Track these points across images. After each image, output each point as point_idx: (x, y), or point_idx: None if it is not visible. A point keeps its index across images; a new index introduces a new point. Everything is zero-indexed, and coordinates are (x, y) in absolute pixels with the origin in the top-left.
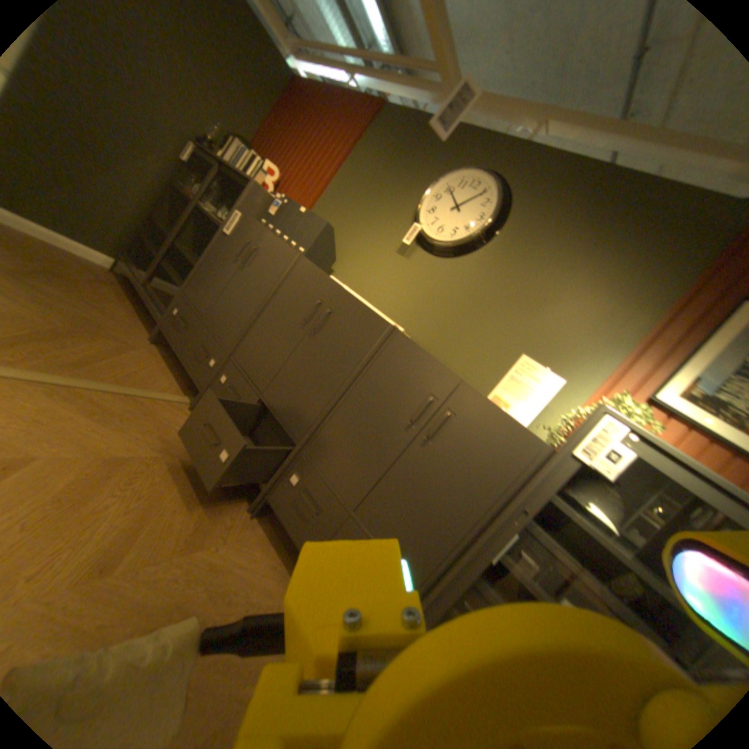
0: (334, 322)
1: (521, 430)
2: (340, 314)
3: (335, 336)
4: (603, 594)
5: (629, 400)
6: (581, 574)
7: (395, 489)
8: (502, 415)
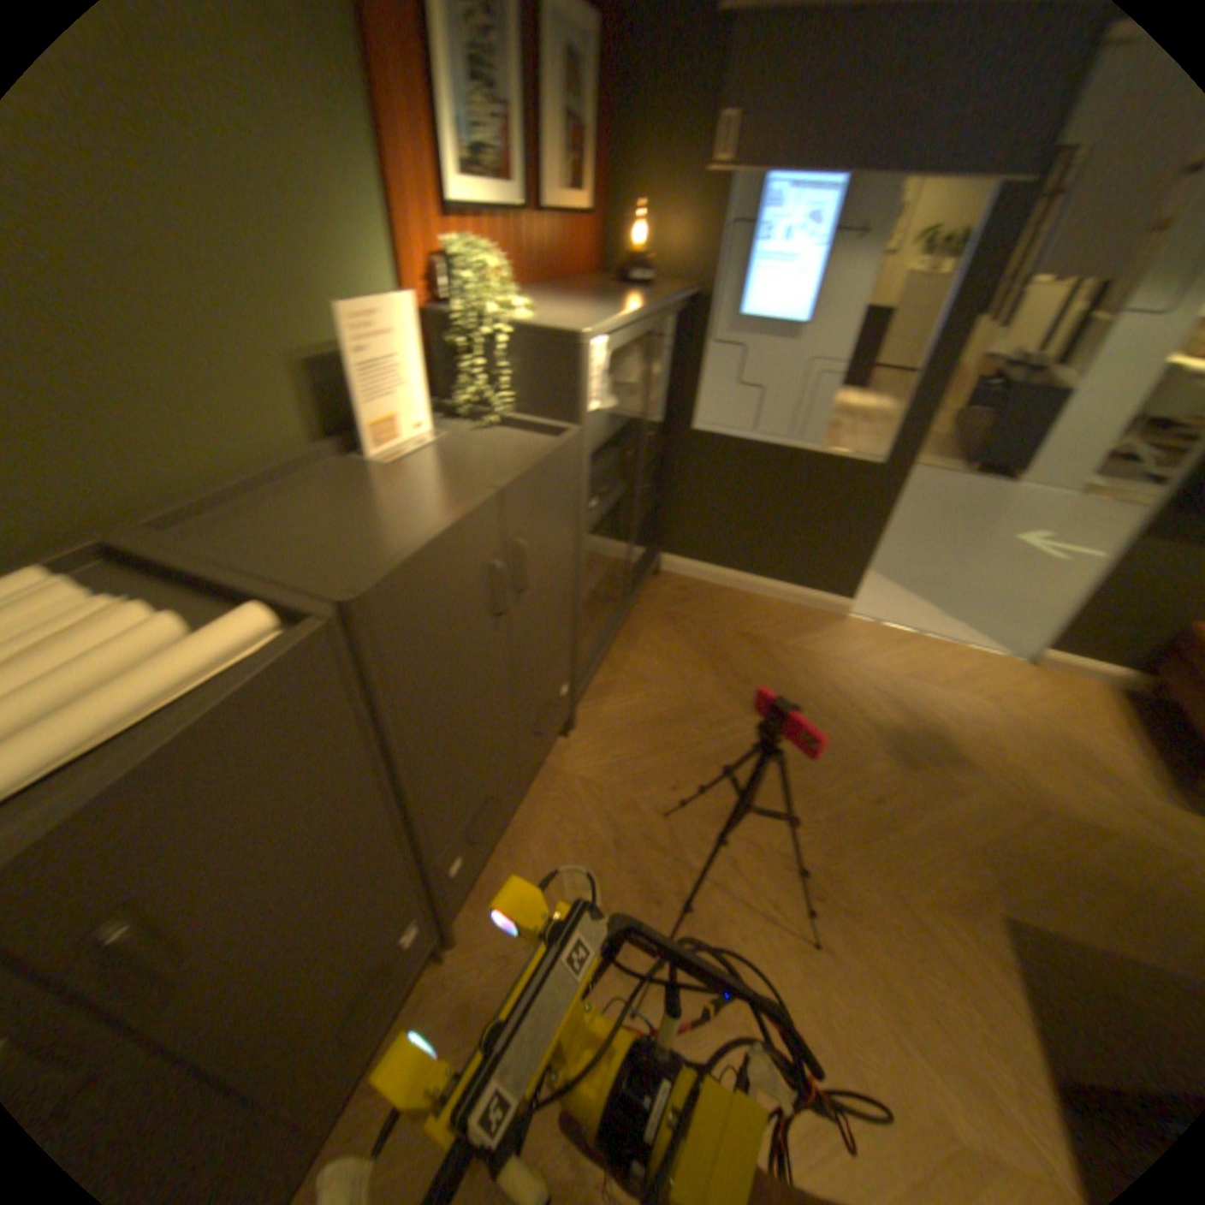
0: (189, 872)
1: (567, 451)
2: (169, 848)
3: (248, 851)
4: (602, 470)
5: (443, 236)
6: (594, 478)
7: (530, 661)
8: (551, 462)
